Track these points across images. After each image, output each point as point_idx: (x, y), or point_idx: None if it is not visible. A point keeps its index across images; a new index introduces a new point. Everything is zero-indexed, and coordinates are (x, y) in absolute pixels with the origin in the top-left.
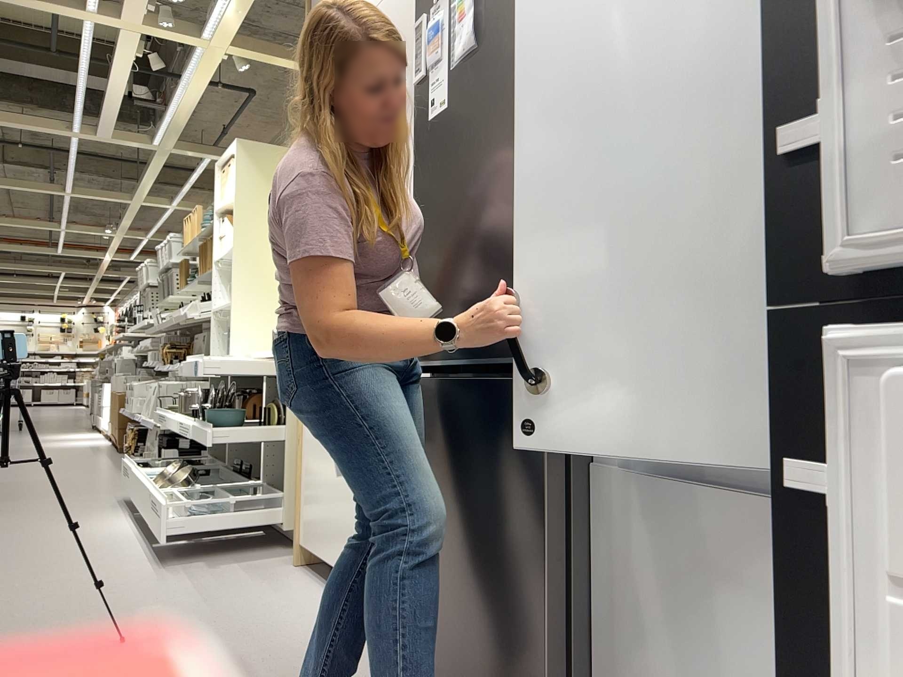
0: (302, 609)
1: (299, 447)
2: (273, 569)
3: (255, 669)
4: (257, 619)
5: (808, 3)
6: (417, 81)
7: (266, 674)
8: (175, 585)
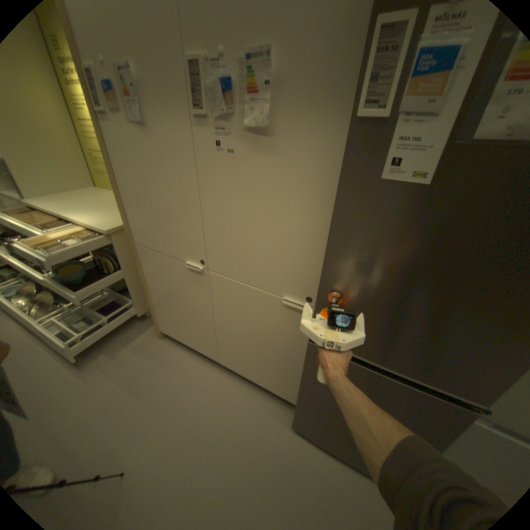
0: (195, 381)
1: (147, 291)
2: (151, 346)
3: (216, 453)
4: (180, 402)
5: None
6: (366, 112)
7: (224, 454)
8: (104, 387)
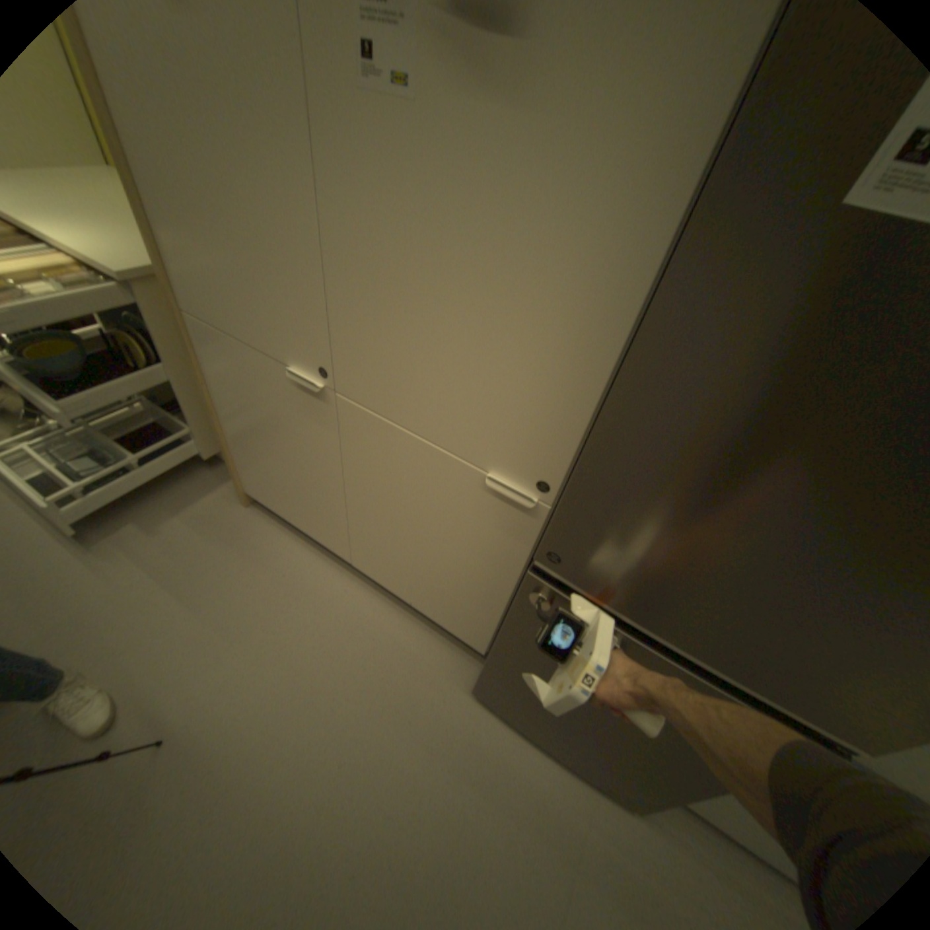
0: (306, 591)
1: (215, 416)
2: (226, 519)
3: (332, 722)
4: (275, 627)
5: None
6: None
7: (348, 725)
8: (133, 586)
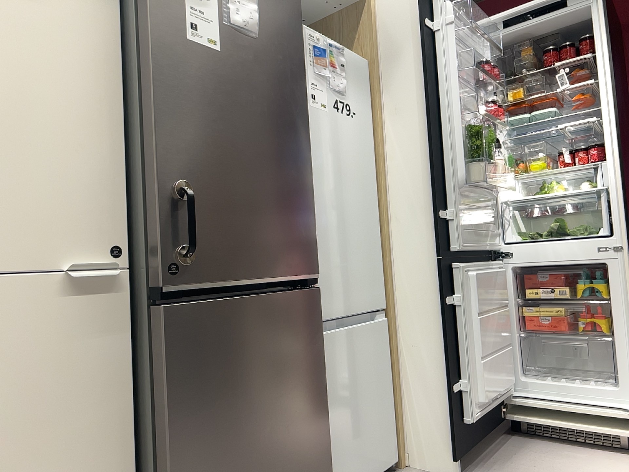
0: None
1: None
2: None
3: None
4: None
5: (439, 179)
6: None
7: None
8: None
